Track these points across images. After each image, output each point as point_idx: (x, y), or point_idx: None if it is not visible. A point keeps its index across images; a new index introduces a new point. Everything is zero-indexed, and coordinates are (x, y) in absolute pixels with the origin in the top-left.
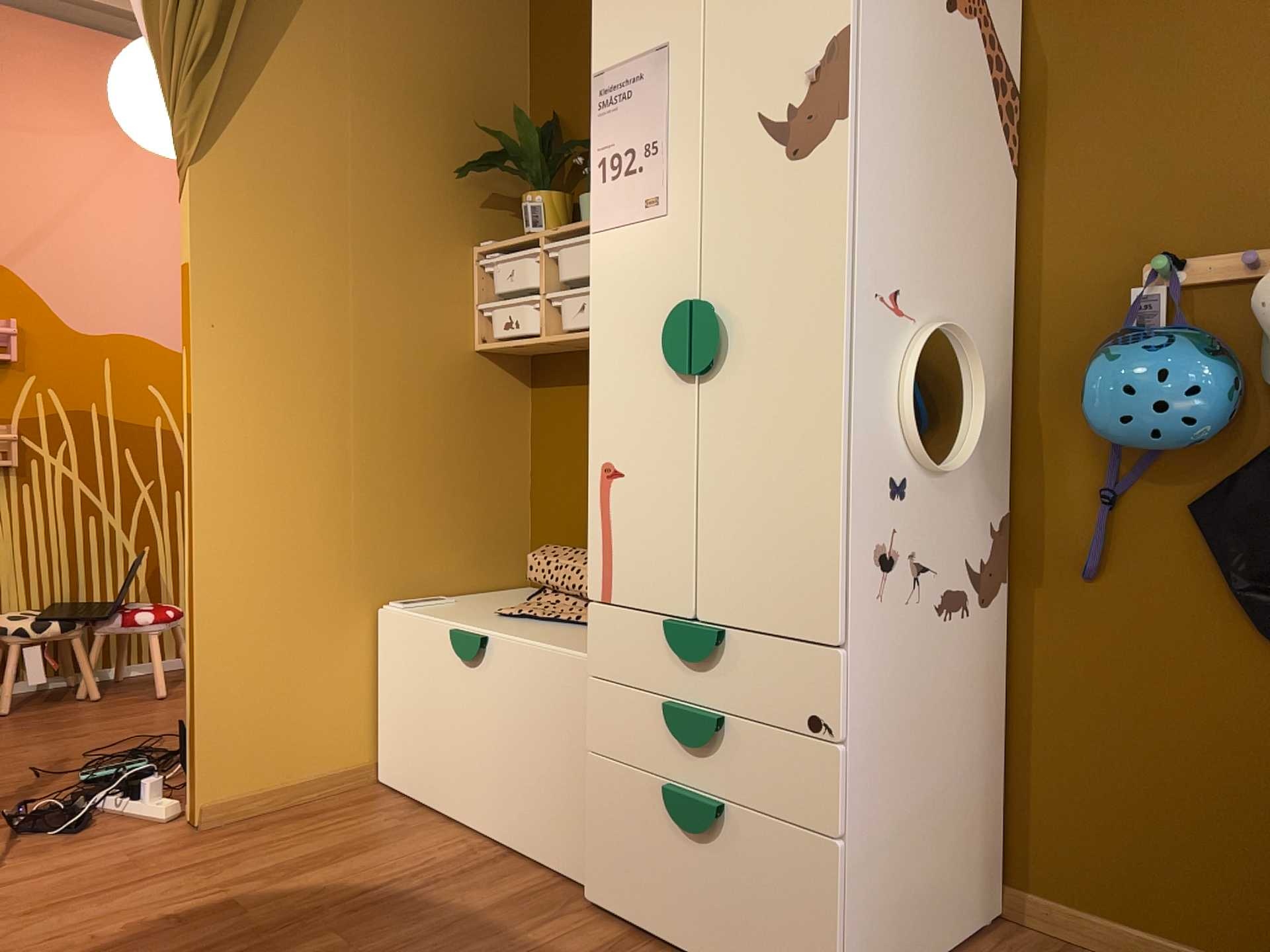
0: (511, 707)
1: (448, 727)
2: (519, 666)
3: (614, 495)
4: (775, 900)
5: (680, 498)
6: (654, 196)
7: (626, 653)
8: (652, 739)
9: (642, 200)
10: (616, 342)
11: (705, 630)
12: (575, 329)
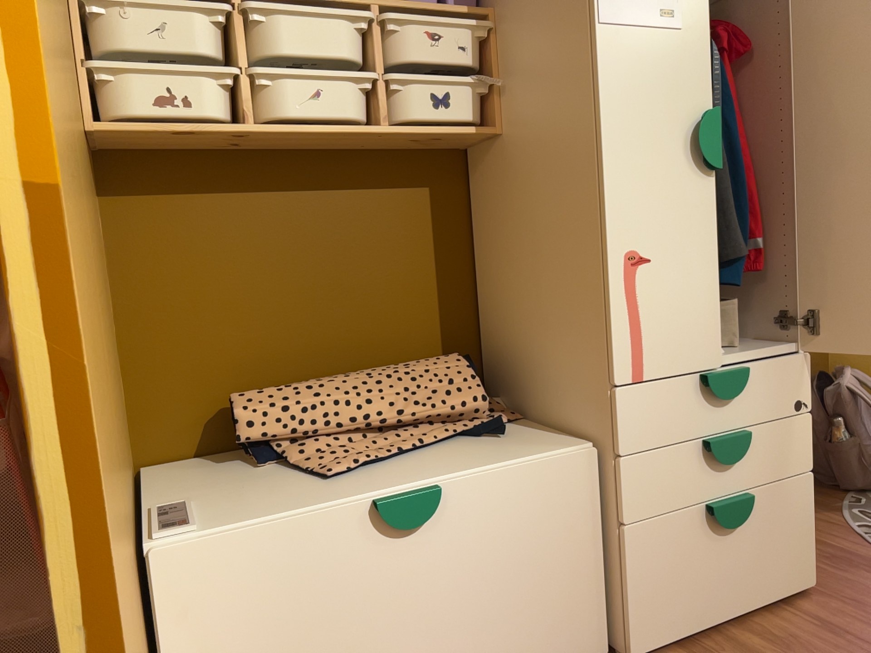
0: (485, 548)
1: (369, 635)
2: (495, 496)
3: (643, 281)
4: (781, 532)
5: (707, 273)
6: (669, 9)
7: (661, 417)
8: (689, 478)
9: (657, 8)
10: (635, 137)
11: (740, 369)
12: (313, 121)
